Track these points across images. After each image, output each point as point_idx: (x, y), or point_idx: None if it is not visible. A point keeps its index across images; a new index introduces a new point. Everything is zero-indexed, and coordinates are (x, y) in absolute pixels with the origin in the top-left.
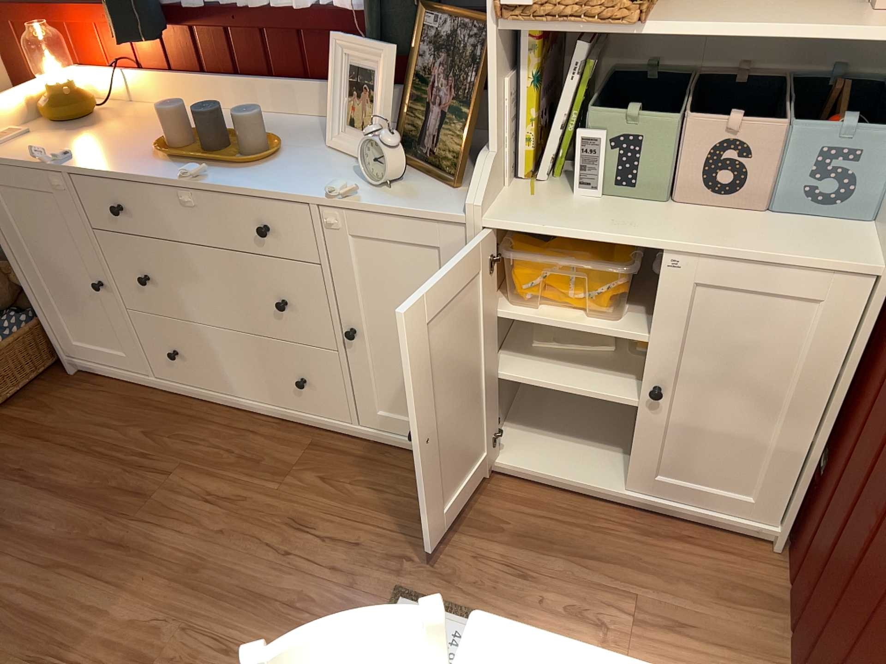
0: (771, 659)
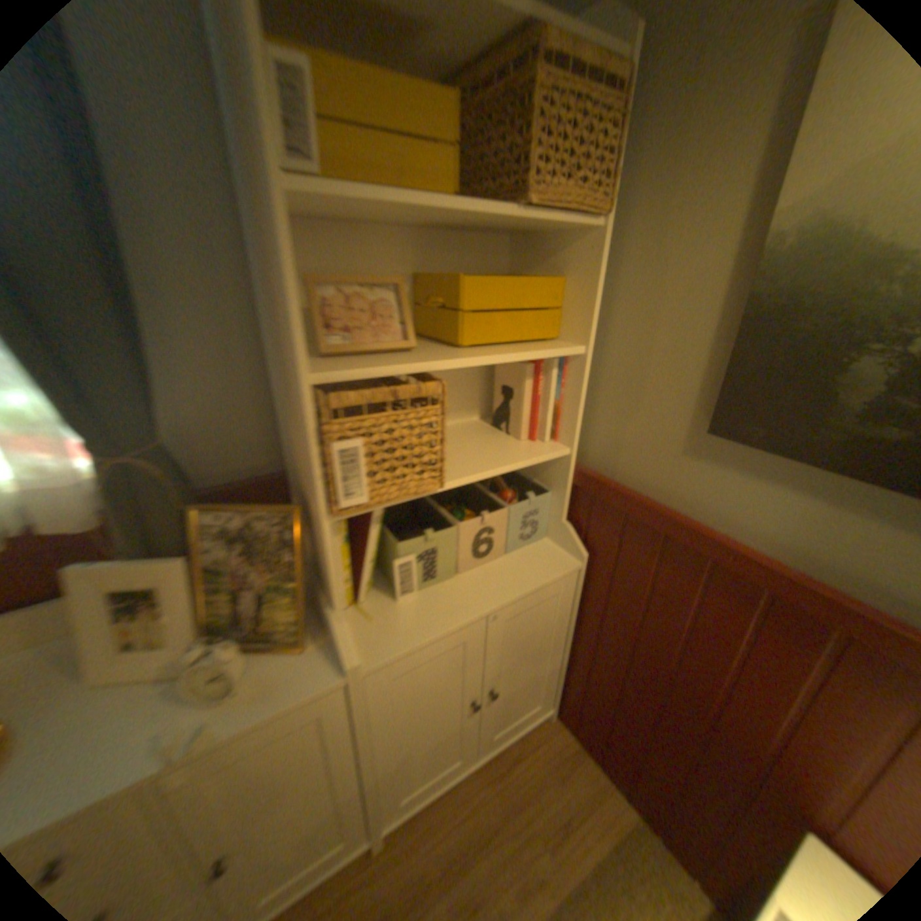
0: (607, 799)
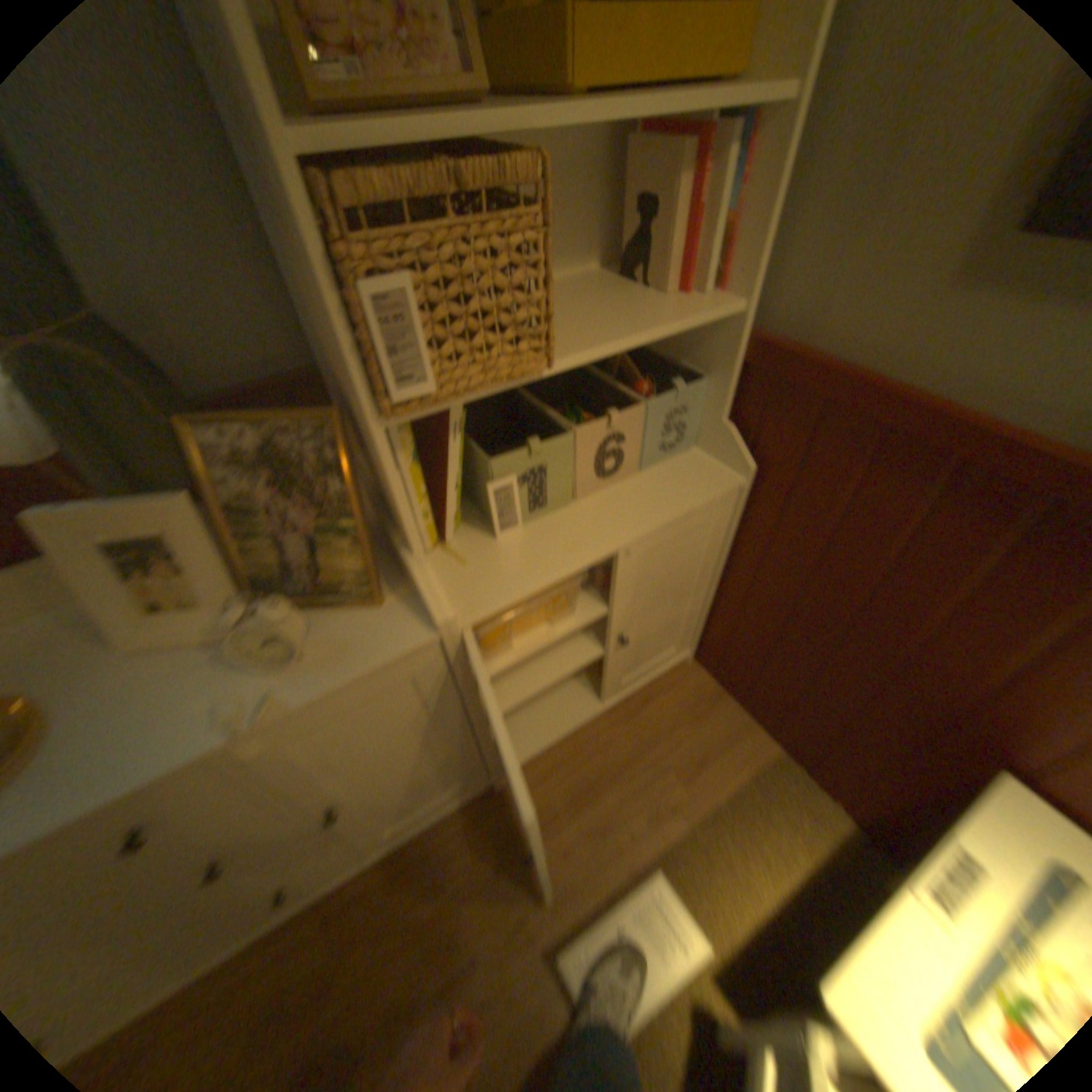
0: (748, 733)
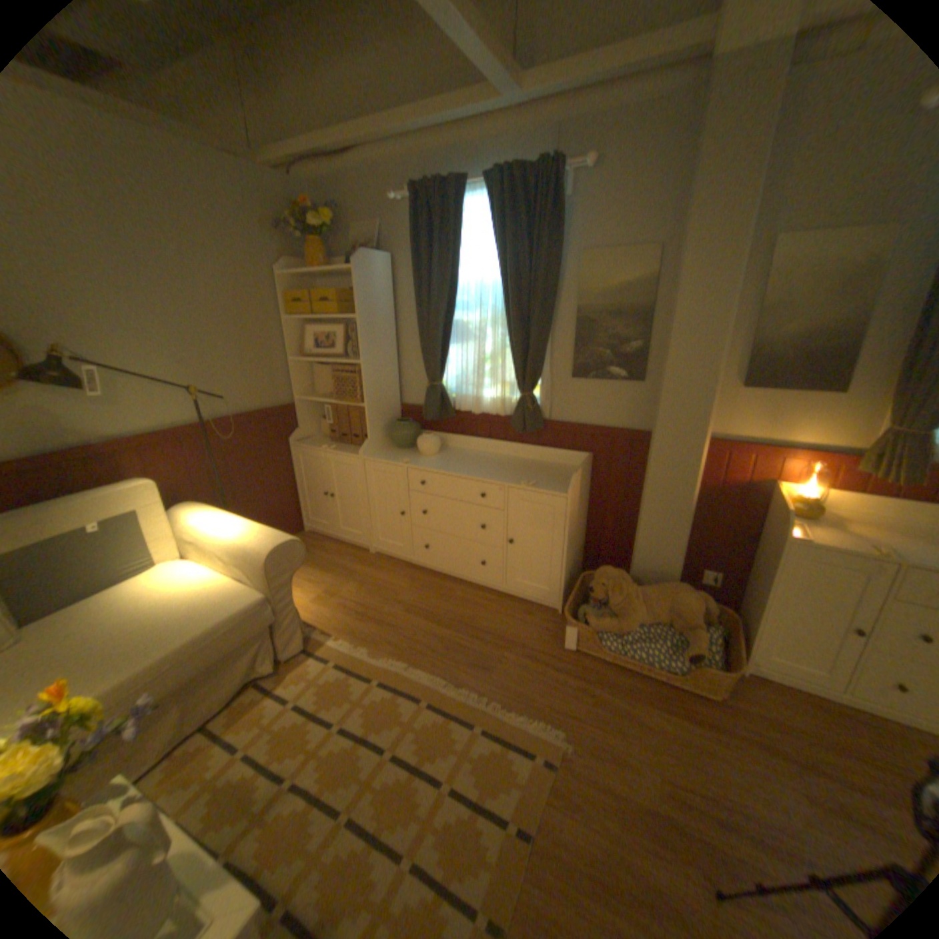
0: None
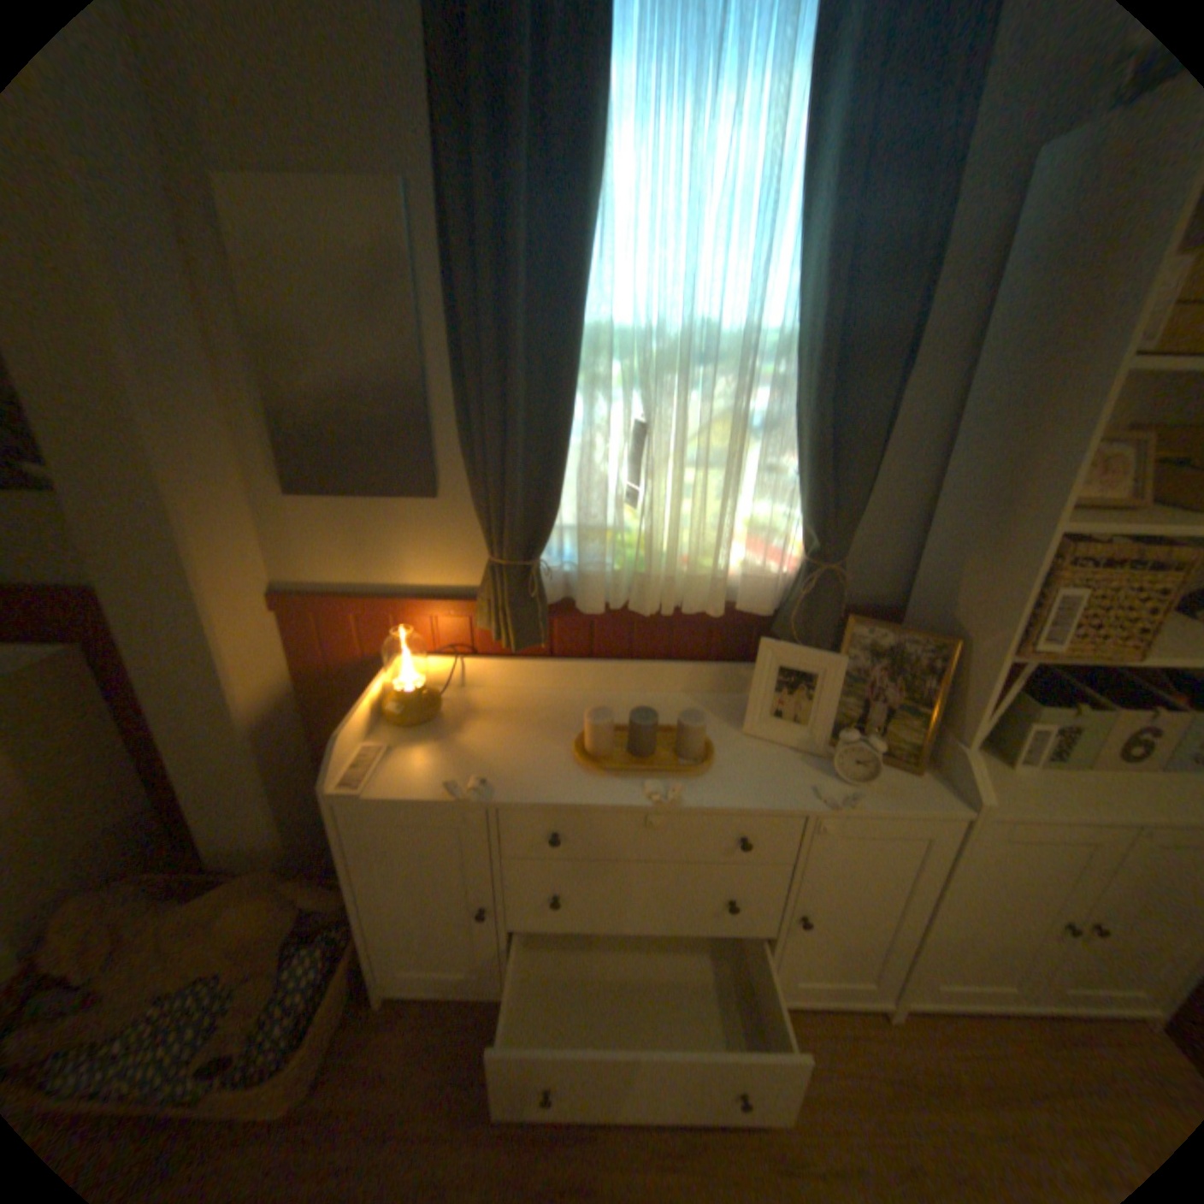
0: None
